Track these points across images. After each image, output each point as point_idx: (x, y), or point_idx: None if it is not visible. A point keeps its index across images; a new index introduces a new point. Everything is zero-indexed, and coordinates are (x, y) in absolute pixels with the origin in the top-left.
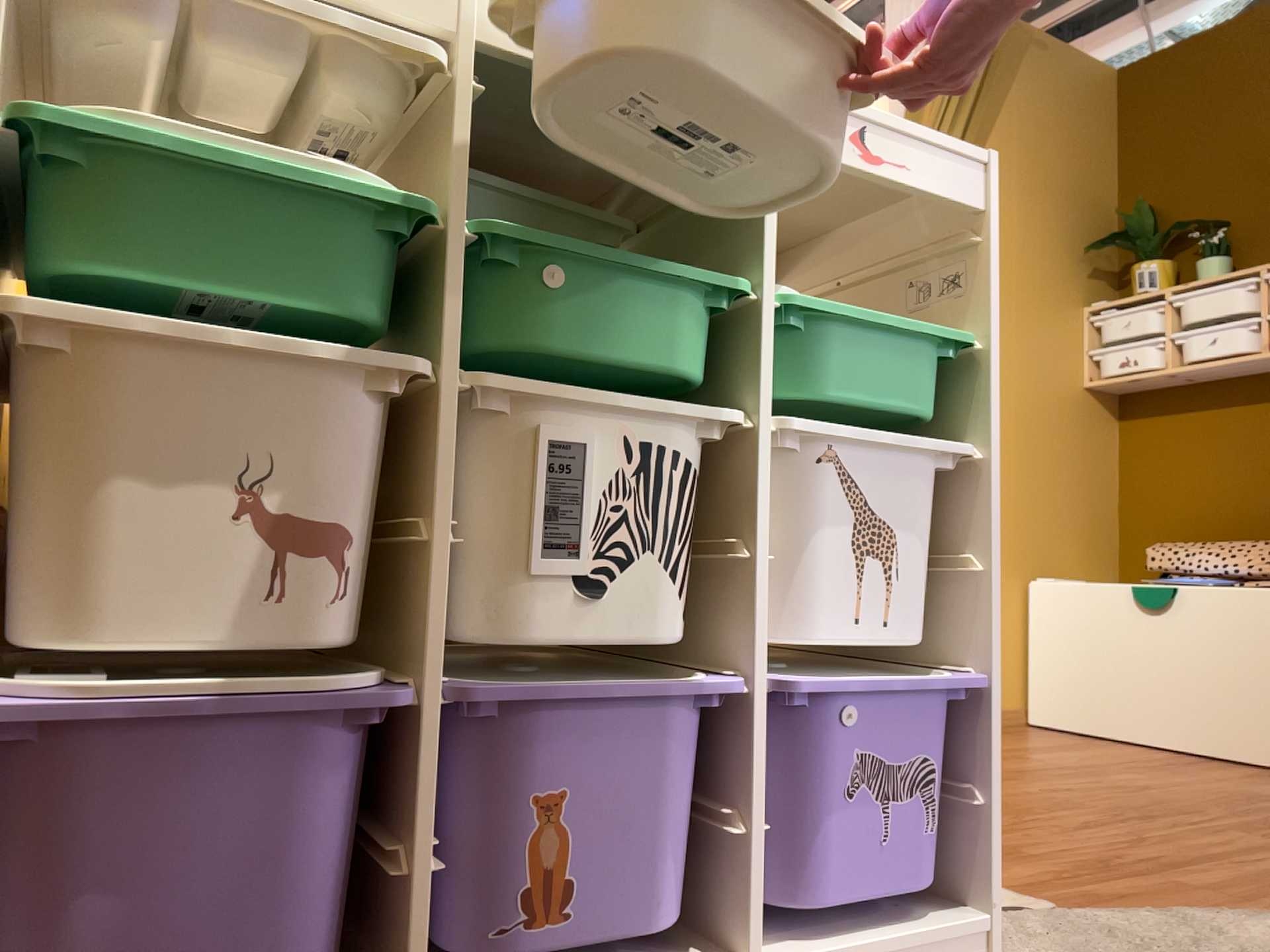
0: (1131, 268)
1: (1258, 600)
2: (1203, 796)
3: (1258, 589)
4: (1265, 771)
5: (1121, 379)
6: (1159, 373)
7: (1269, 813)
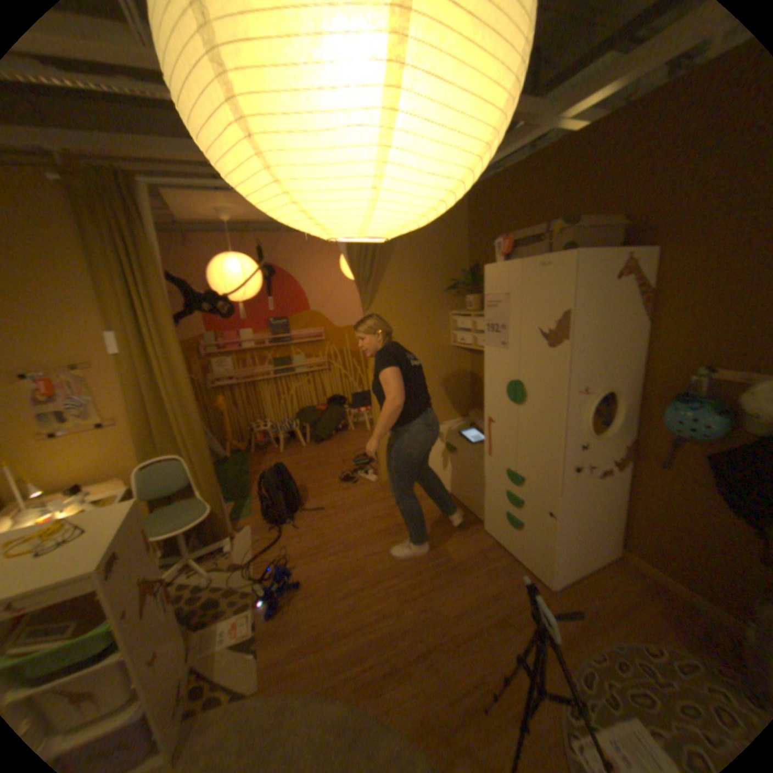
0: (468, 296)
1: (476, 466)
2: (419, 562)
3: (477, 462)
4: (473, 525)
5: (463, 347)
6: (473, 348)
7: (427, 580)
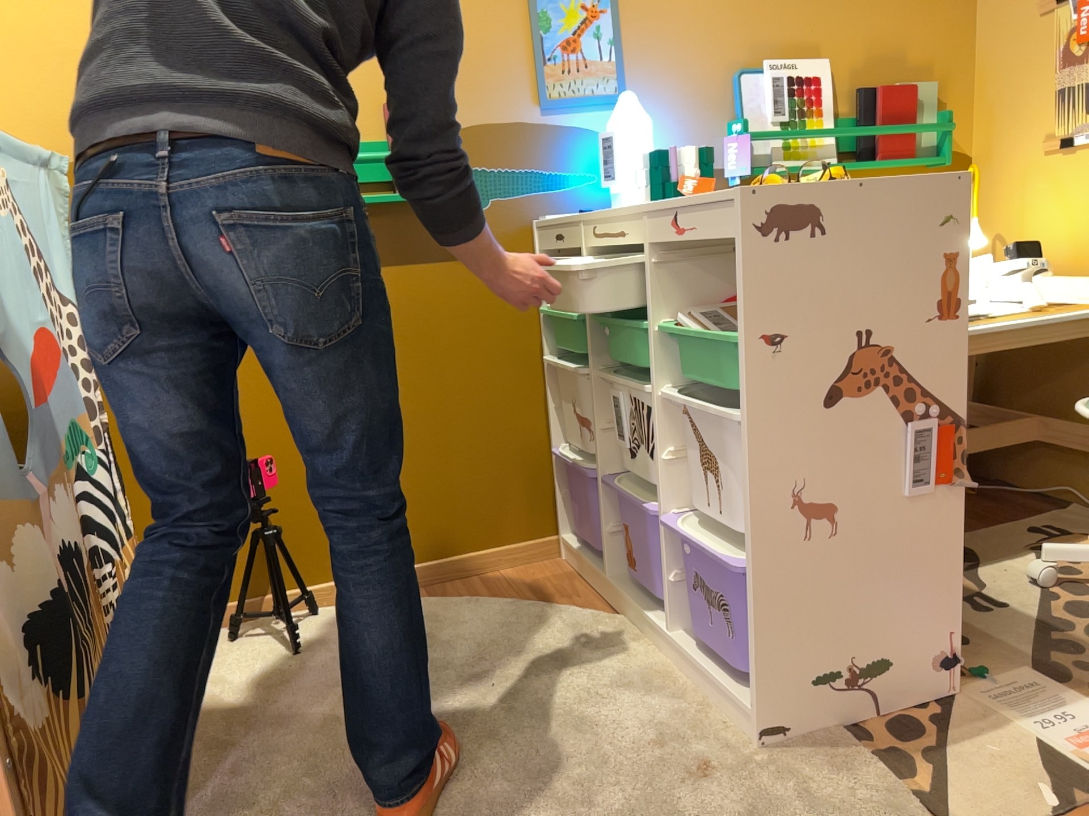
0: None
1: None
2: None
3: None
4: None
5: None
6: None
7: None
